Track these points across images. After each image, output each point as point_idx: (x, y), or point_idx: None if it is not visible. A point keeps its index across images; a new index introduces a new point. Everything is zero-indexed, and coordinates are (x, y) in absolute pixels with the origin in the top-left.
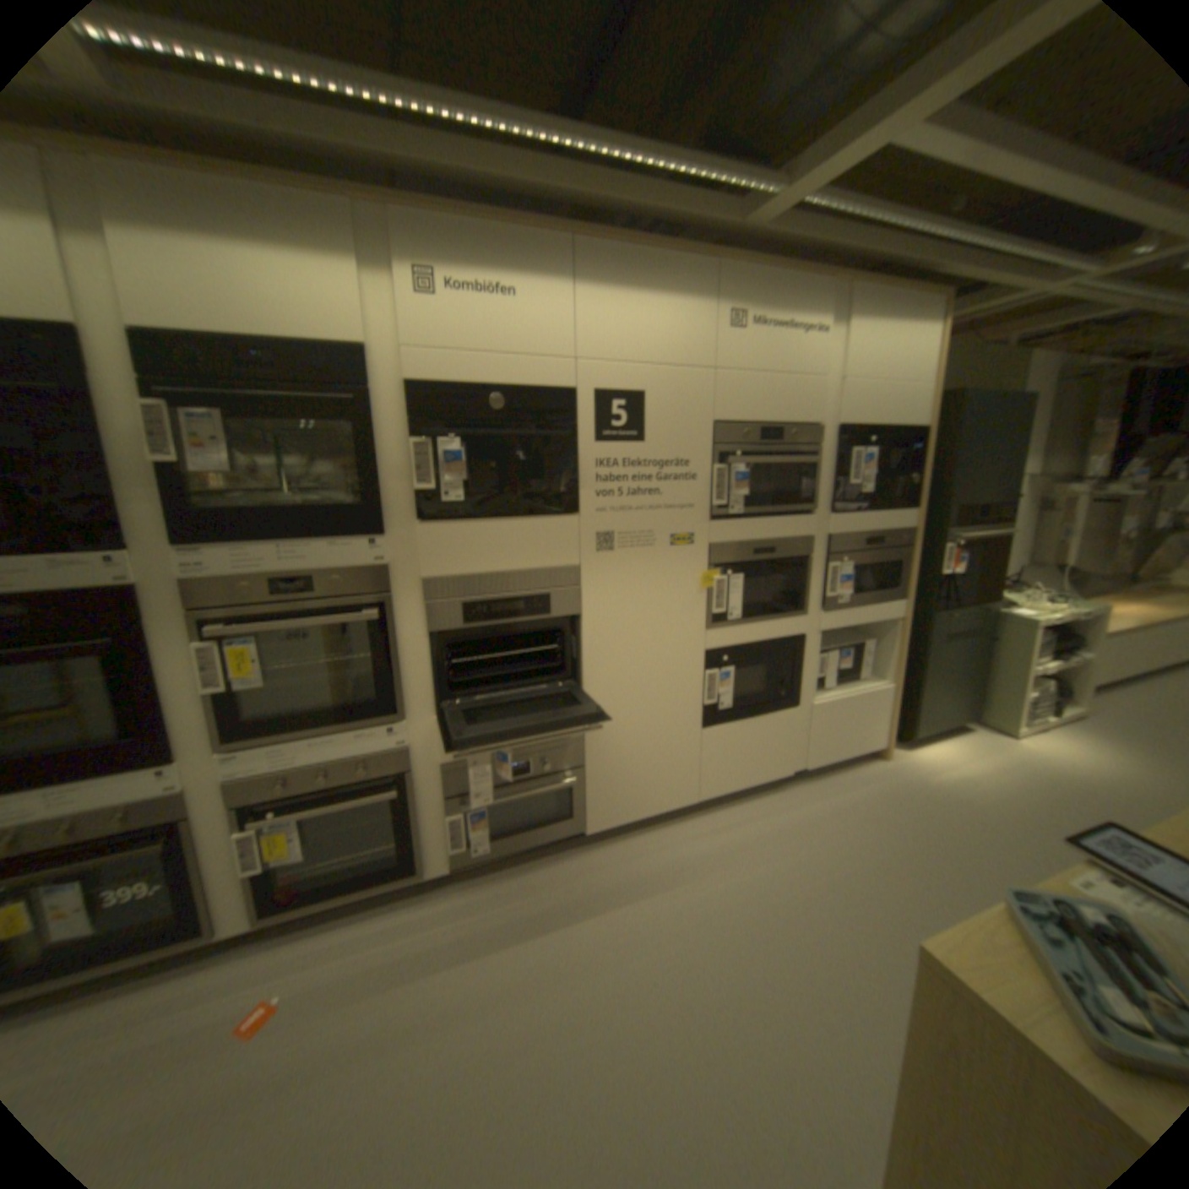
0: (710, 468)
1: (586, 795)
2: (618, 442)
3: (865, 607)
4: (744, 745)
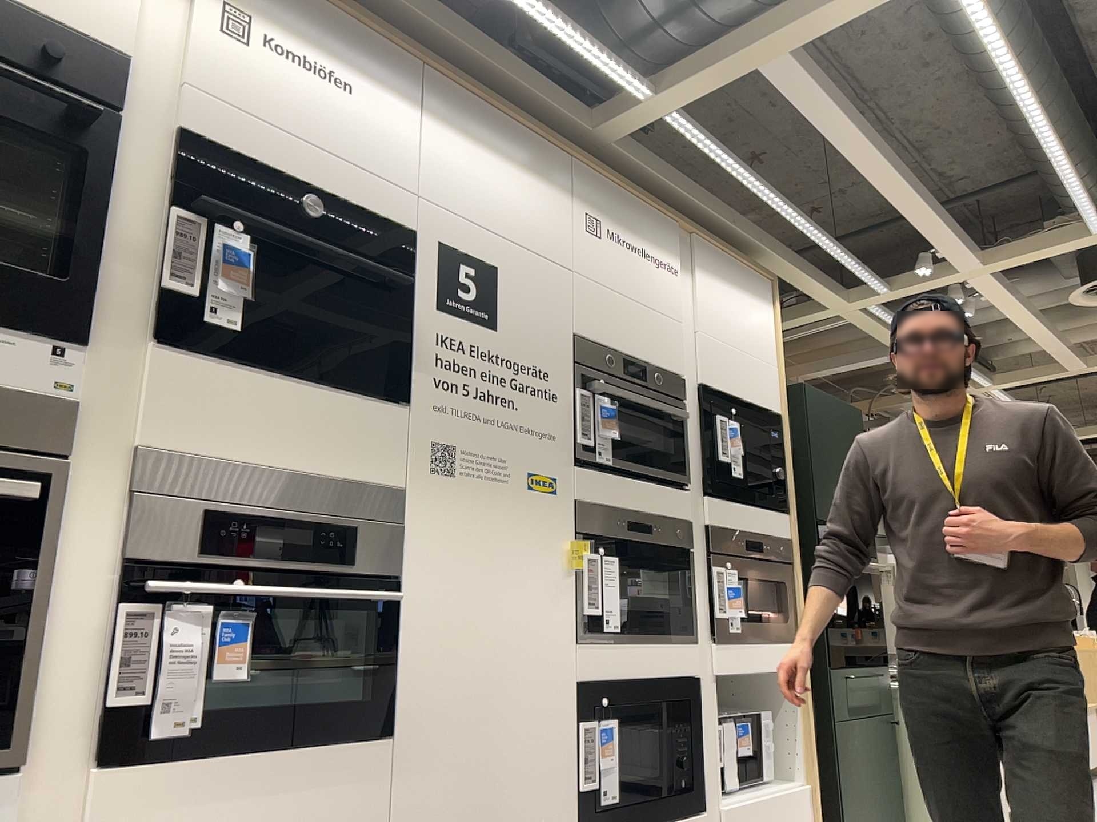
0: (575, 390)
1: None
2: (467, 318)
3: (760, 644)
4: None
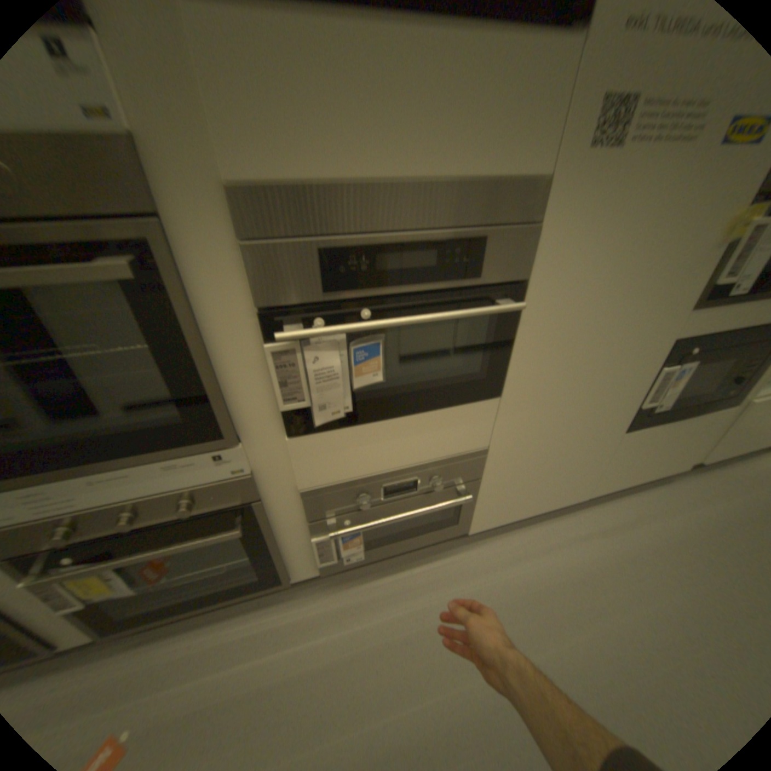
0: None
1: (478, 503)
2: None
3: None
4: (663, 446)
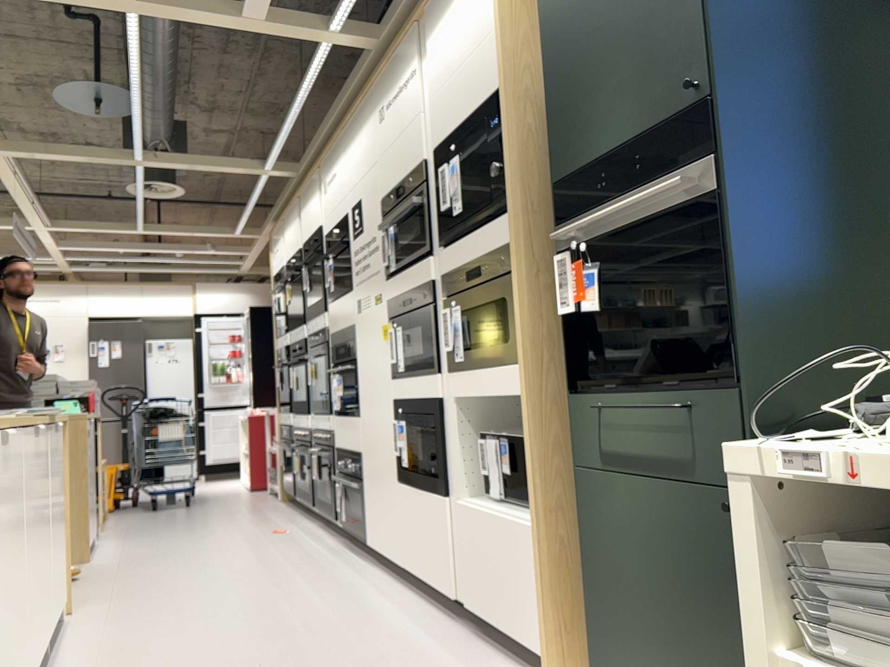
0: (382, 236)
1: (365, 507)
2: (357, 235)
3: (484, 370)
4: (420, 521)
